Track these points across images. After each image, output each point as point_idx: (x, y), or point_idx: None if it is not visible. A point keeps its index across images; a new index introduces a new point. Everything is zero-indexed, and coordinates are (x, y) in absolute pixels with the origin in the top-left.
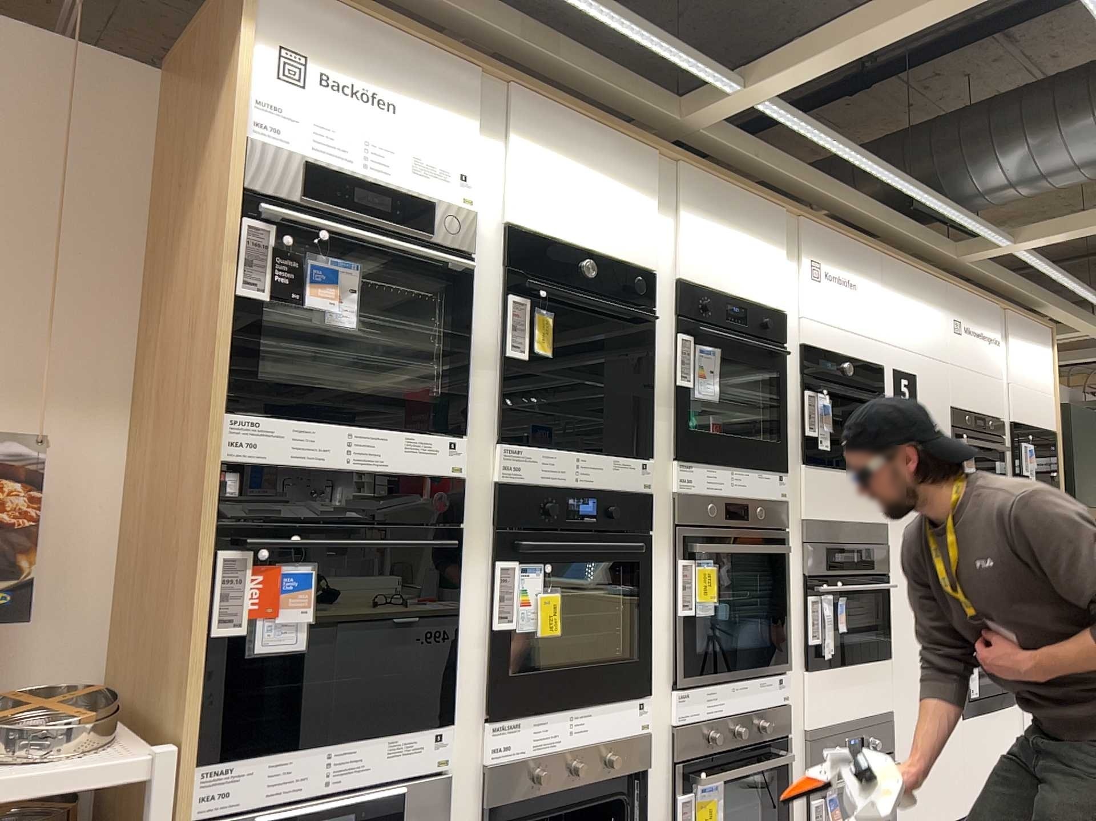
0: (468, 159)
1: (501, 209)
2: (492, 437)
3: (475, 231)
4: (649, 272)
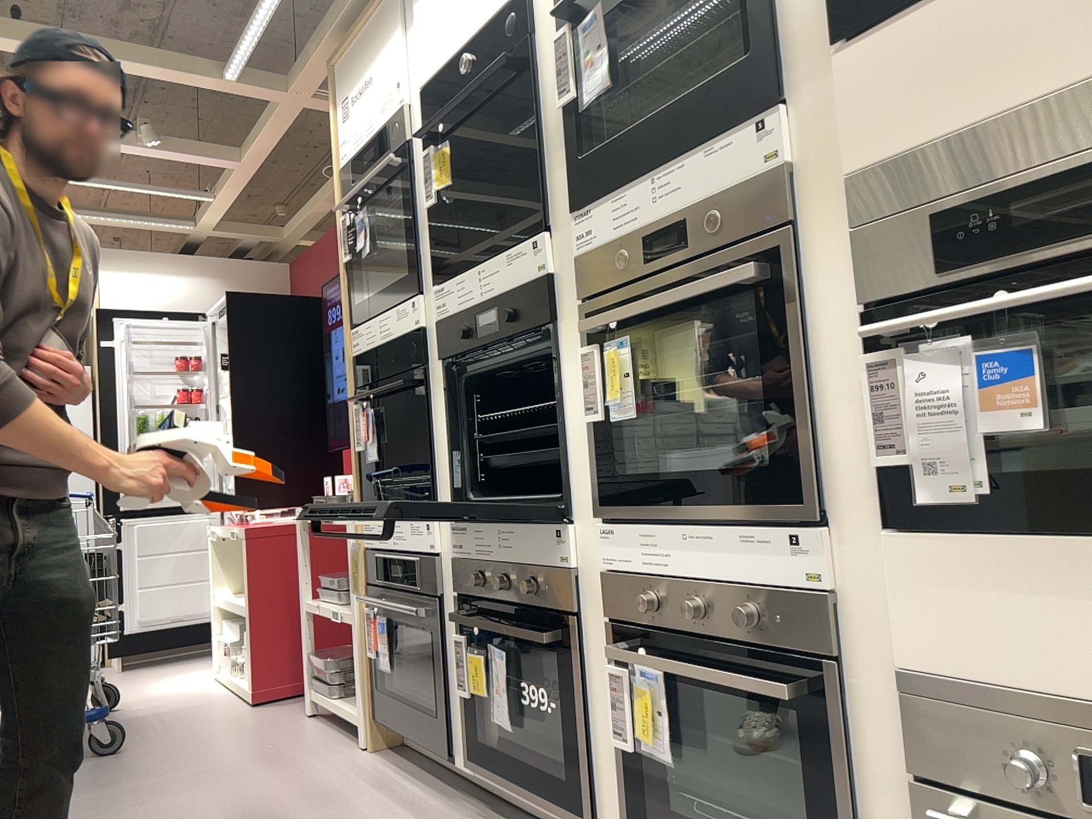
0: (394, 63)
1: (419, 76)
2: (433, 285)
3: (401, 119)
4: None
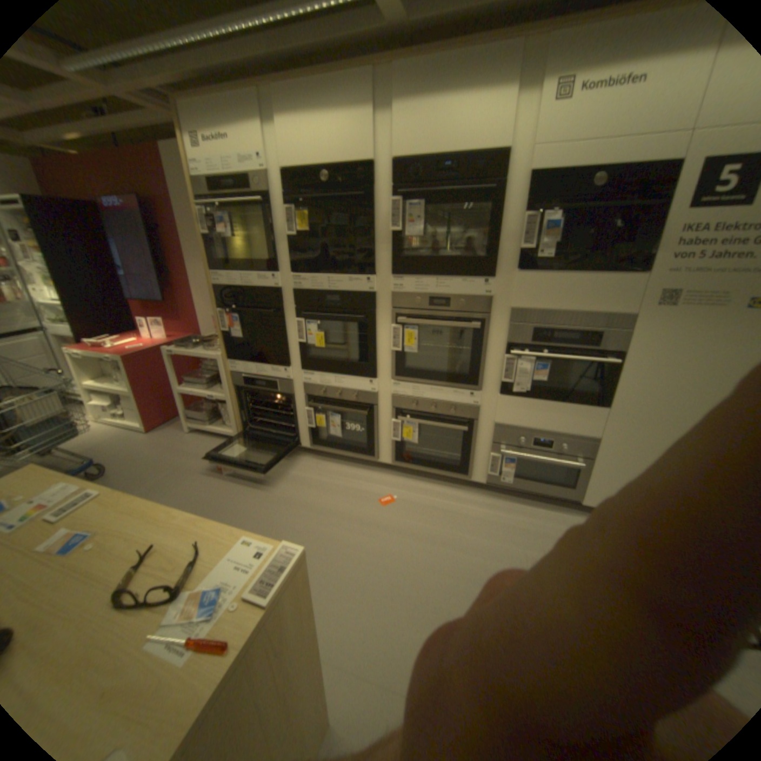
0: (254, 141)
1: (277, 159)
2: (290, 273)
3: (263, 179)
4: (370, 160)
